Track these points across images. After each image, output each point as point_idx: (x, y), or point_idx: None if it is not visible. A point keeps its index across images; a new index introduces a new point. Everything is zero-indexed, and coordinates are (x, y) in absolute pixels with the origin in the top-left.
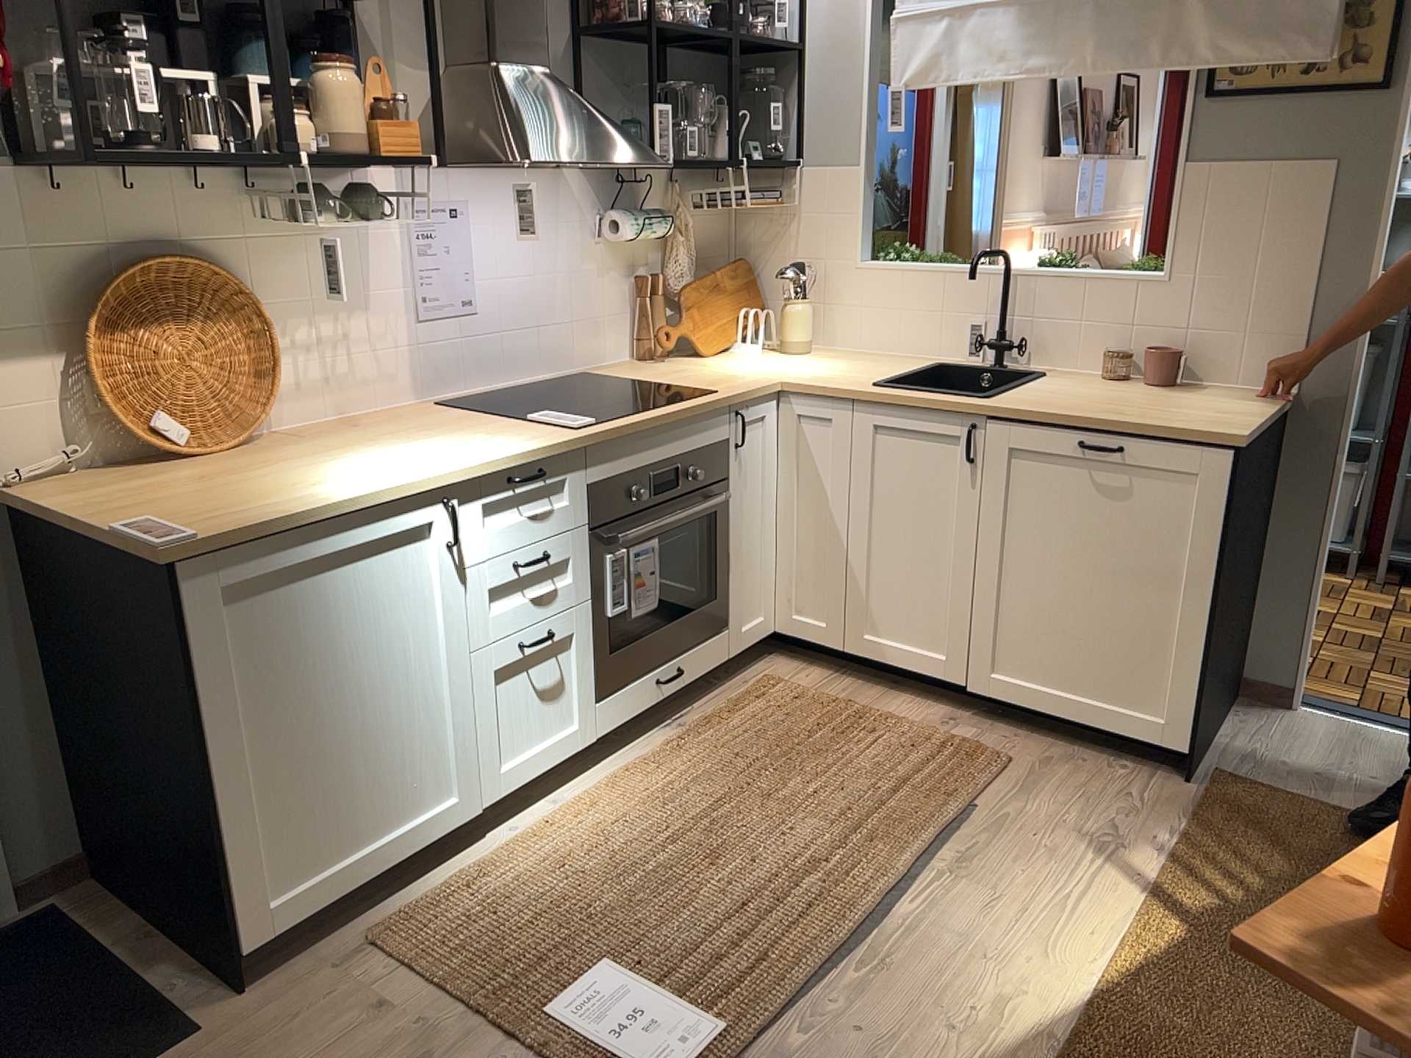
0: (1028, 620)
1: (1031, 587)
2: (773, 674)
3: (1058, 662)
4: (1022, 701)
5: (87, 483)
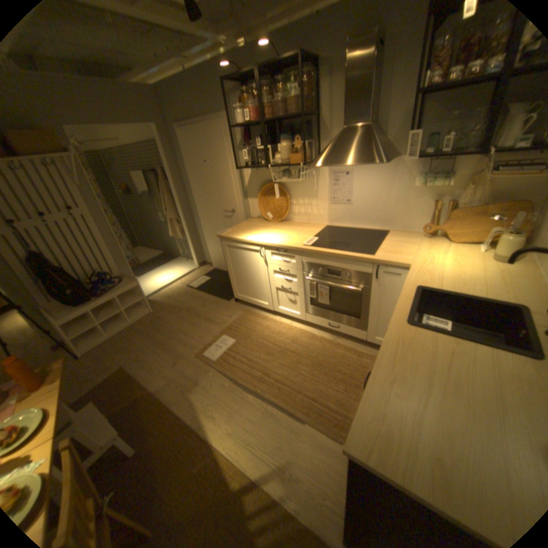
0: None
1: None
2: None
3: None
4: None
5: (254, 221)
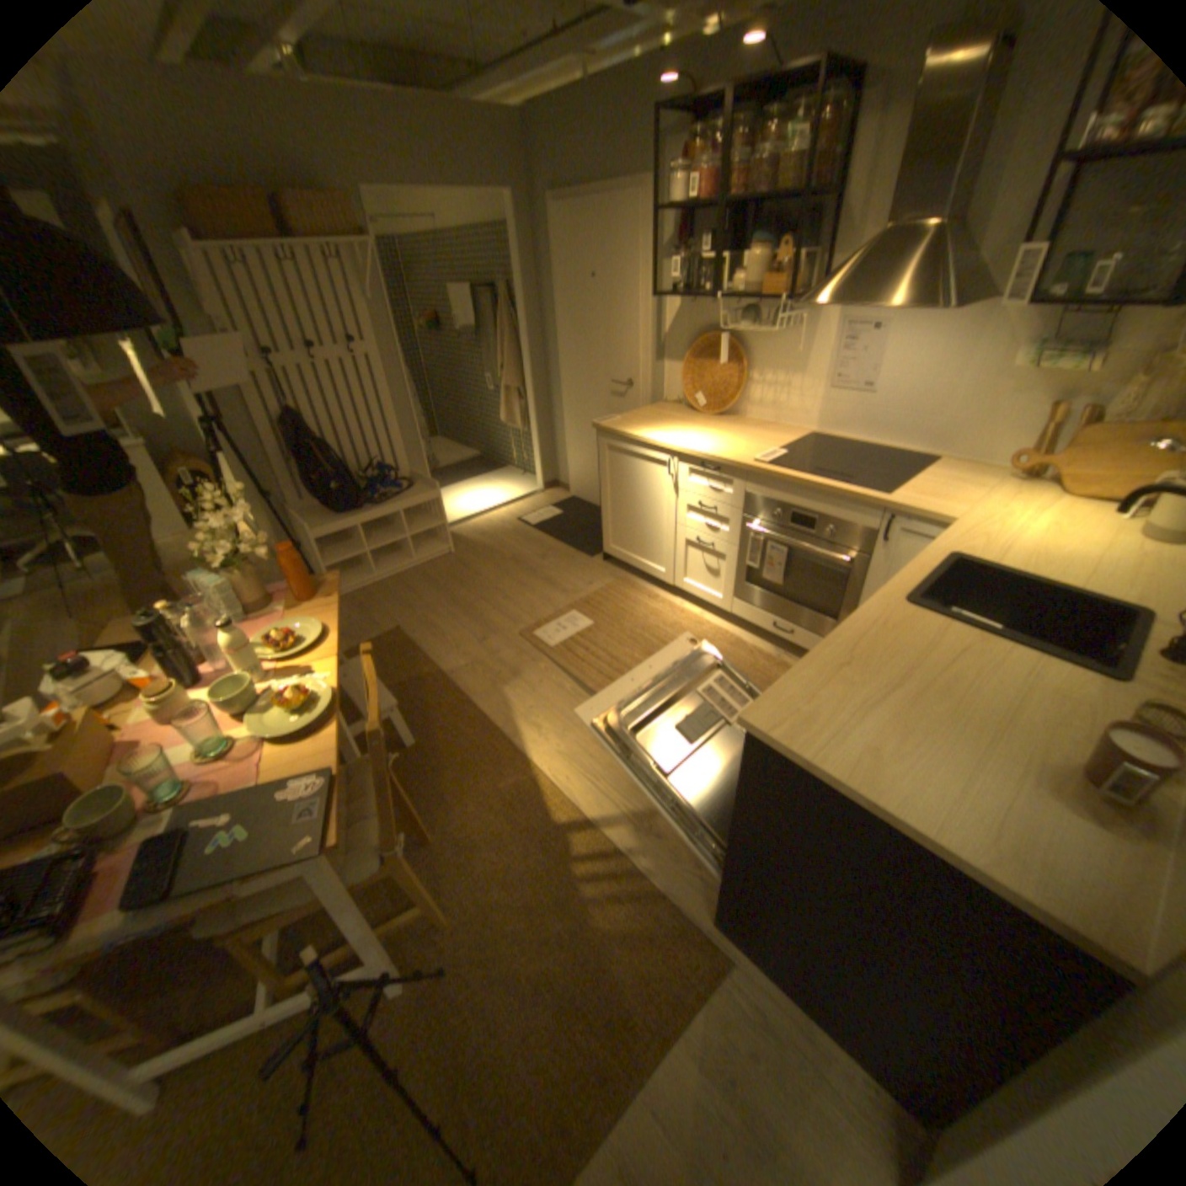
0: None
1: None
2: None
3: None
4: None
5: (668, 407)
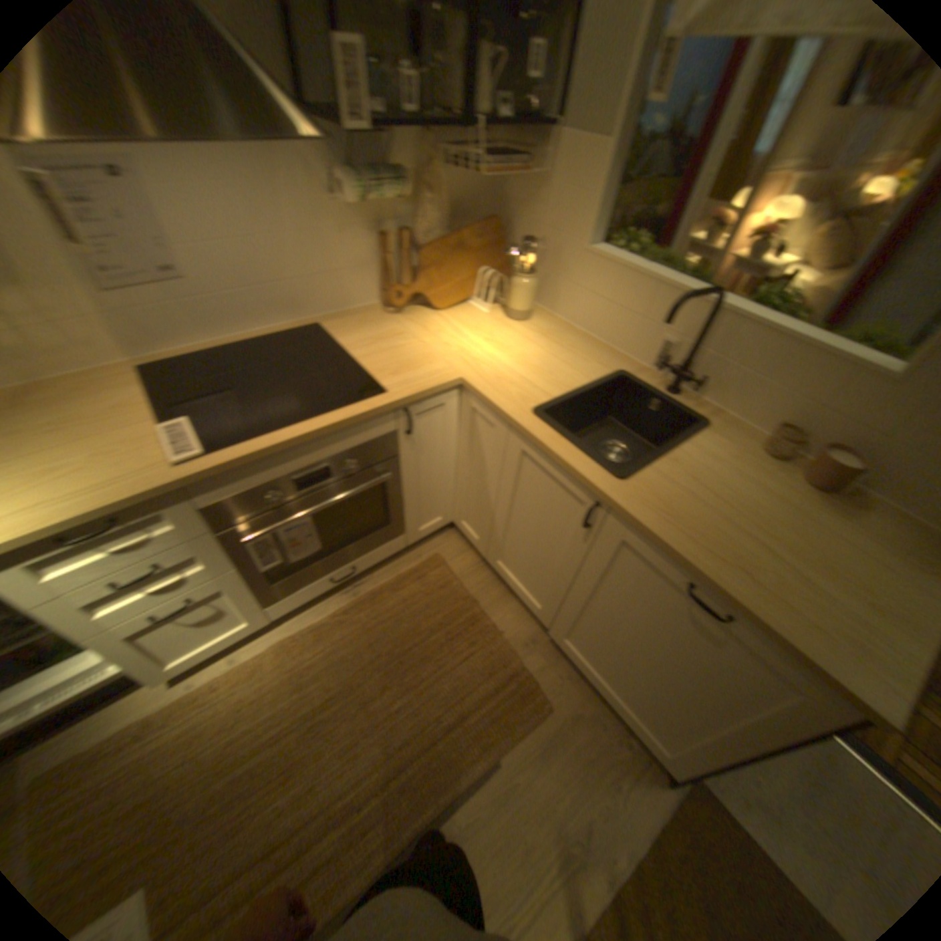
0: (595, 636)
1: (604, 624)
2: (441, 550)
3: (607, 670)
4: (577, 665)
5: None
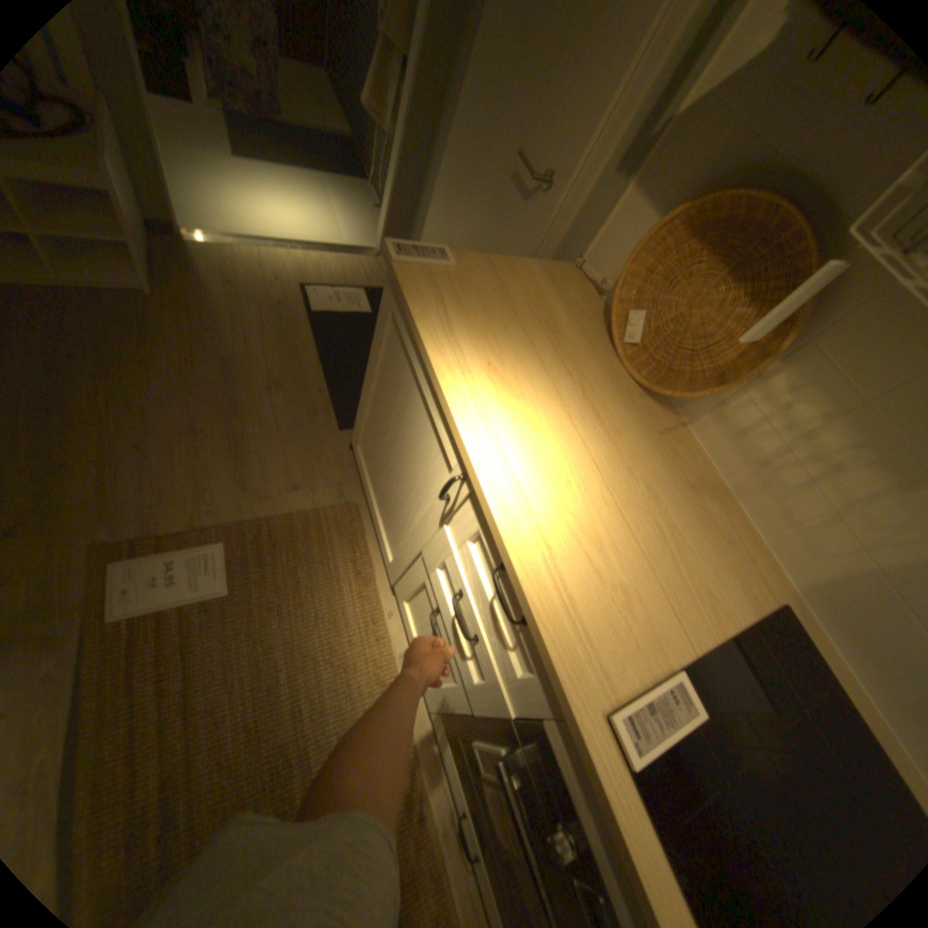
0: None
1: None
2: None
3: None
4: None
5: (575, 291)
